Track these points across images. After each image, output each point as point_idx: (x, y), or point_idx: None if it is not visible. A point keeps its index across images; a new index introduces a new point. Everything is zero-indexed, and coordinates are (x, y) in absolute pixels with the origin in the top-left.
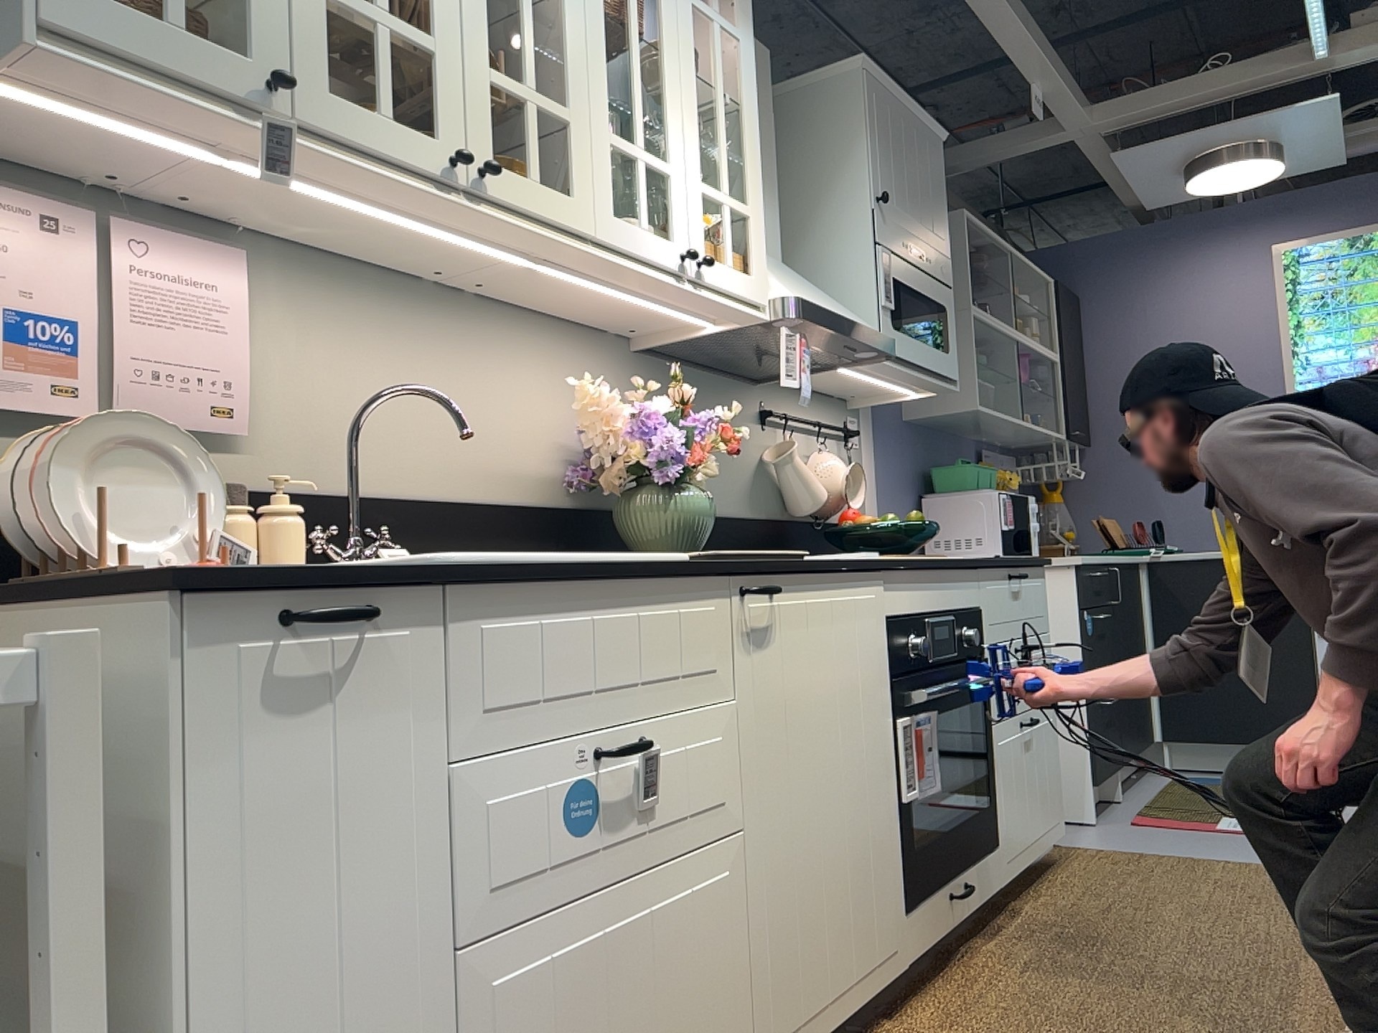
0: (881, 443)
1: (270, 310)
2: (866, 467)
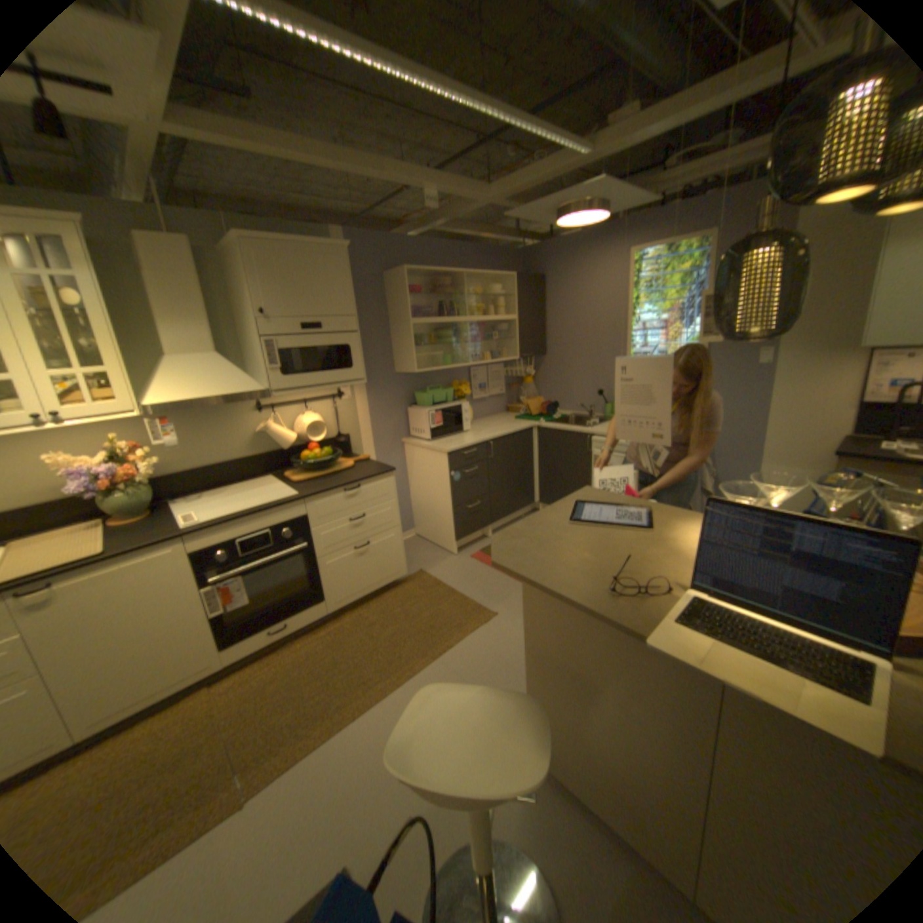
0: (370, 392)
1: None
2: (355, 407)
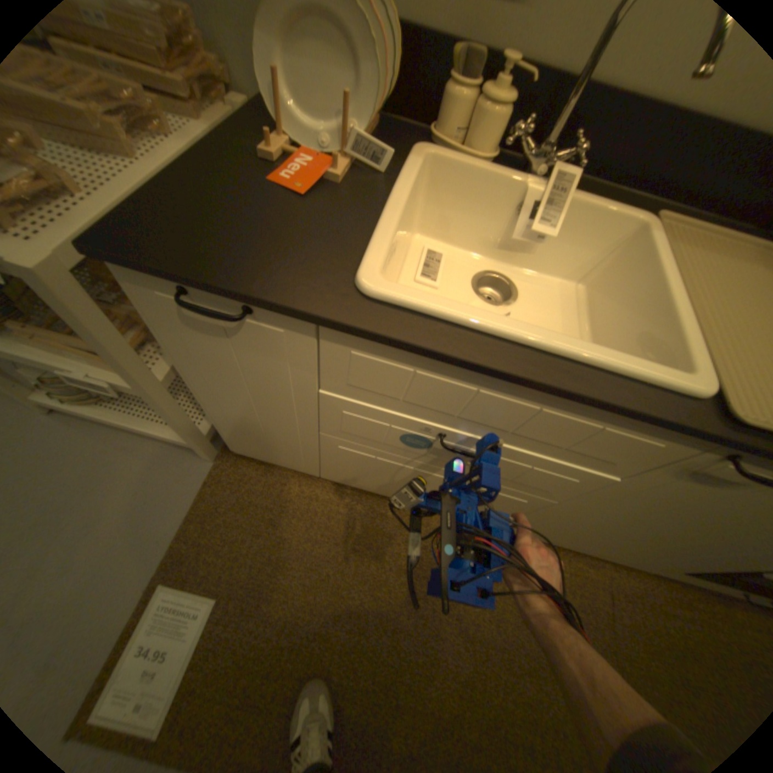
0: None
1: None
2: None
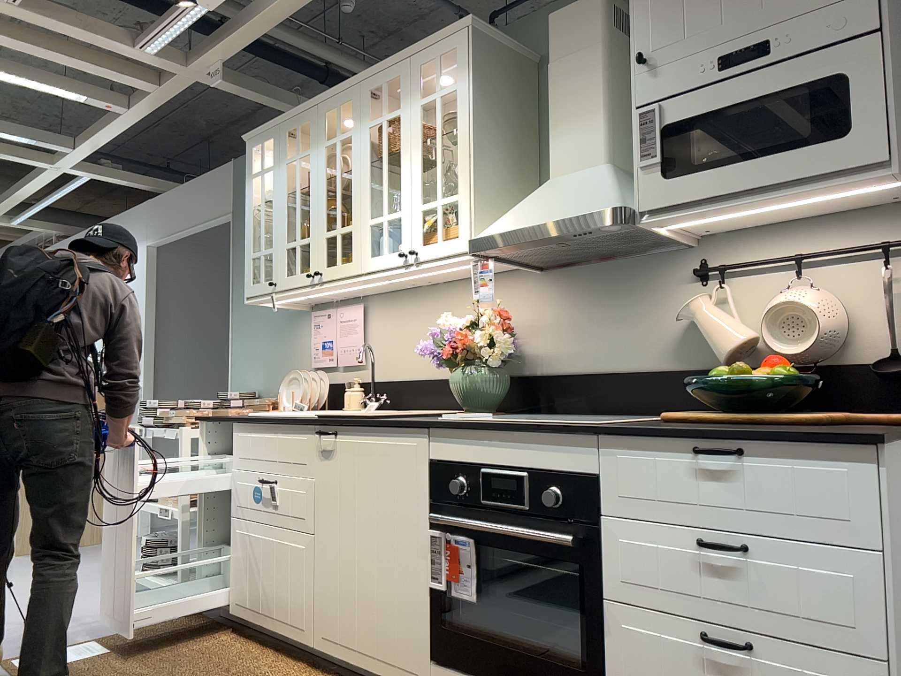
0: None
1: (374, 319)
2: None
